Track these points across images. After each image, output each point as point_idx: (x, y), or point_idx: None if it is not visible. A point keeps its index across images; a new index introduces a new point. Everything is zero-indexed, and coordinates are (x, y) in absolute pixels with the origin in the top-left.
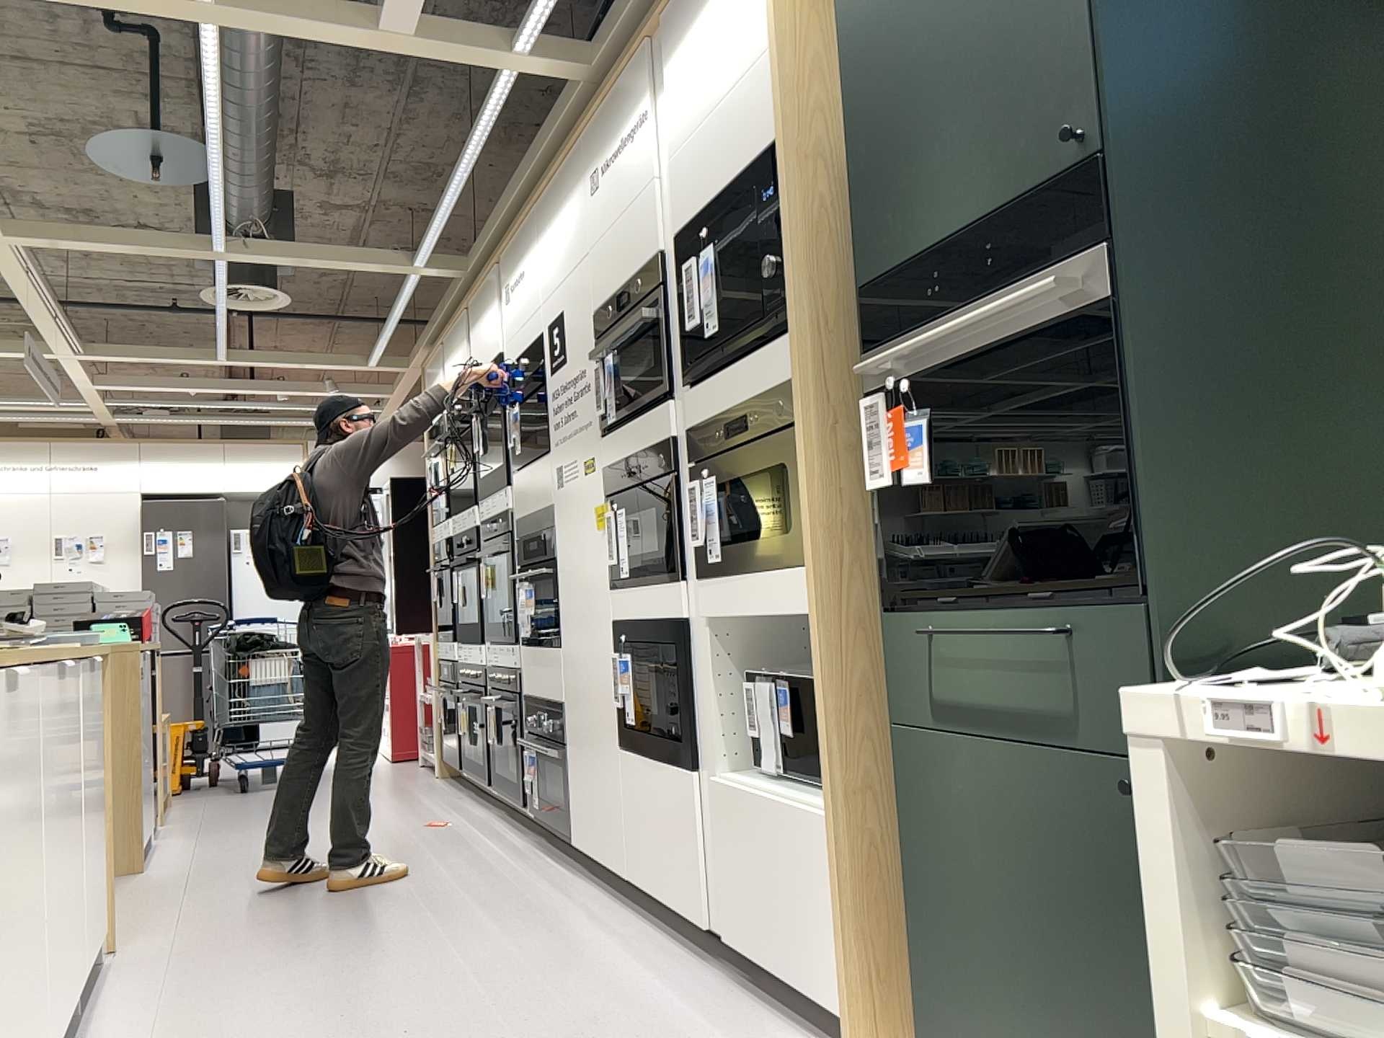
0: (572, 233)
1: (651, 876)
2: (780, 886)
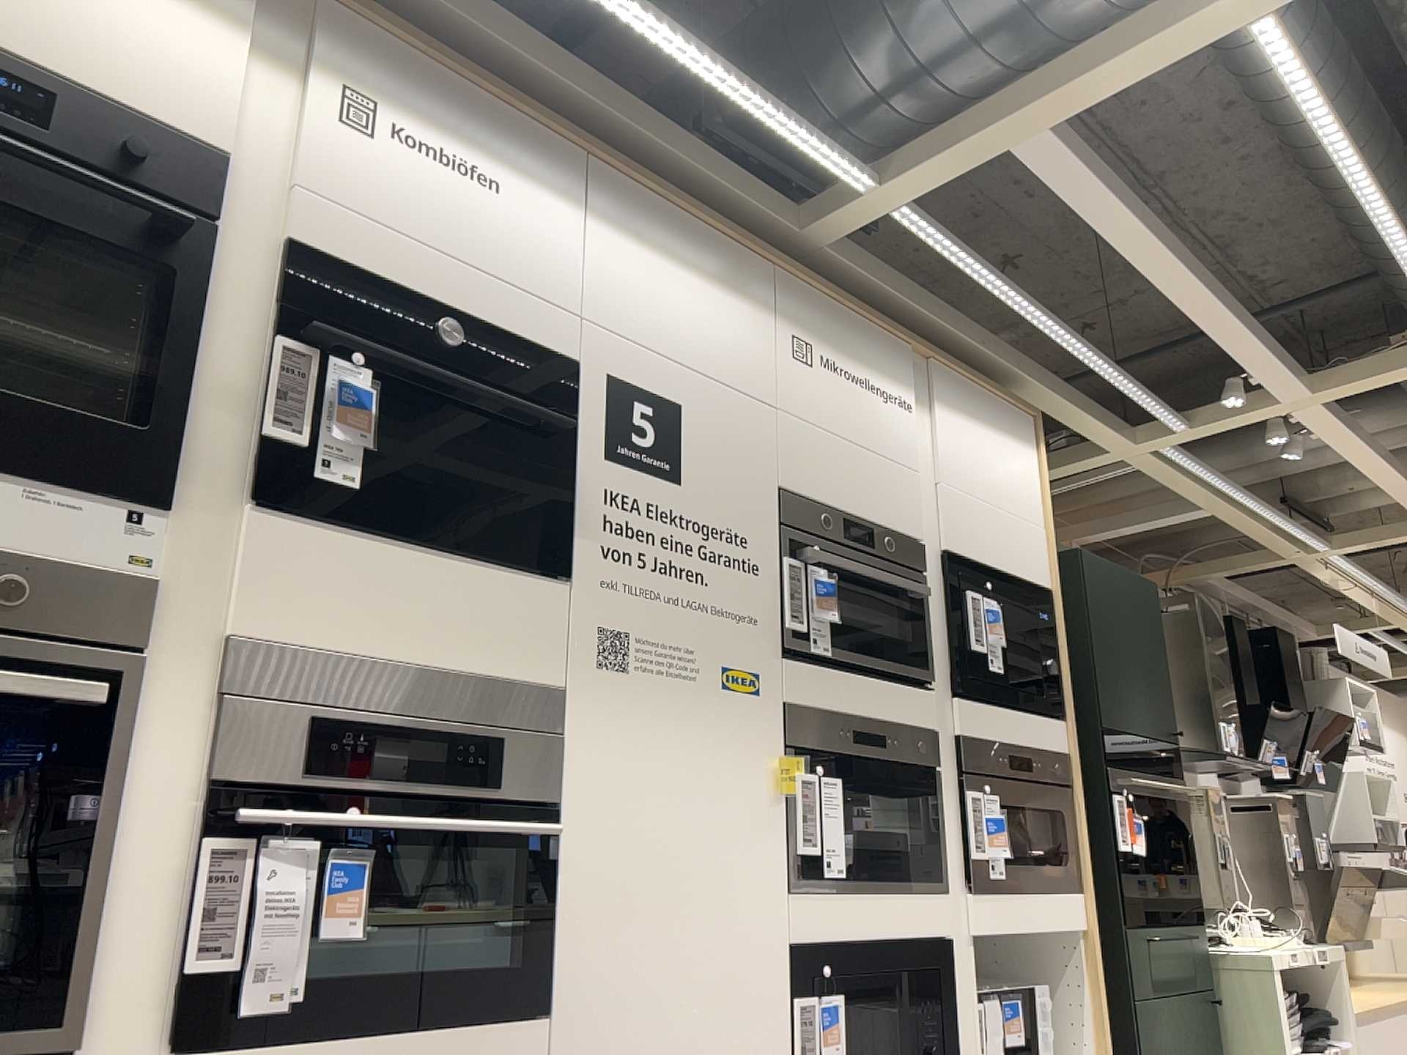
0: (727, 348)
1: None
2: None
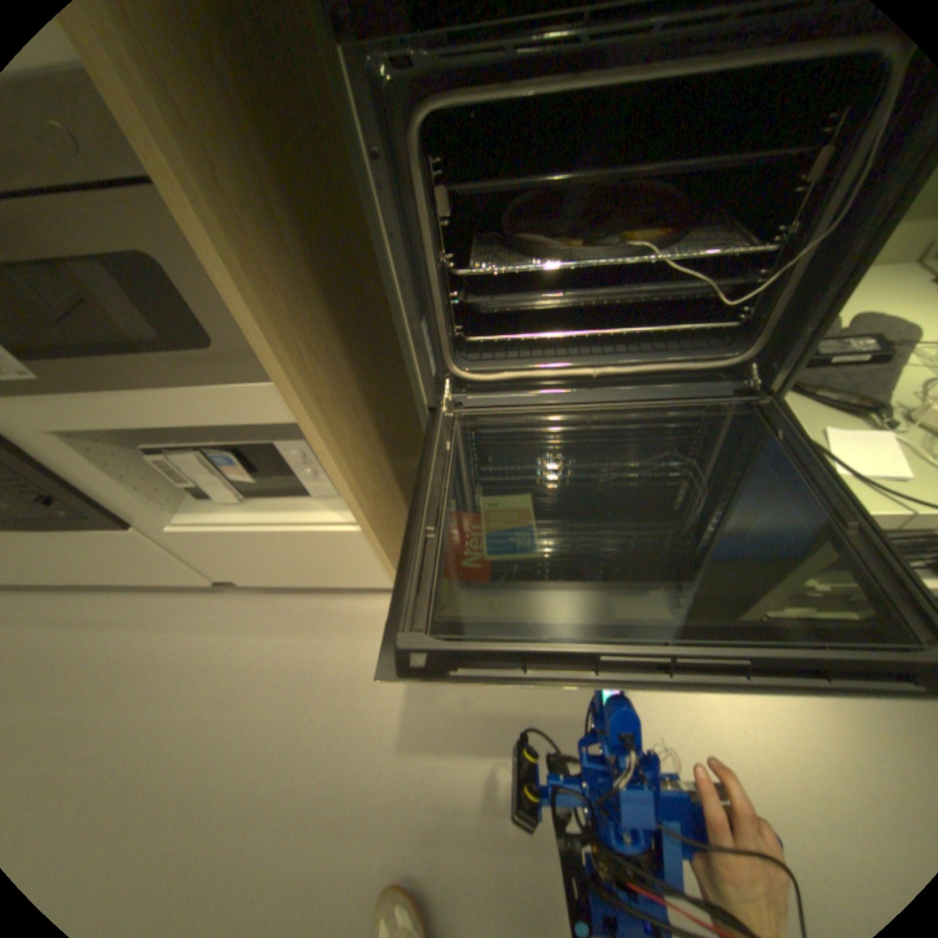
0: None
1: (98, 579)
2: (295, 561)
